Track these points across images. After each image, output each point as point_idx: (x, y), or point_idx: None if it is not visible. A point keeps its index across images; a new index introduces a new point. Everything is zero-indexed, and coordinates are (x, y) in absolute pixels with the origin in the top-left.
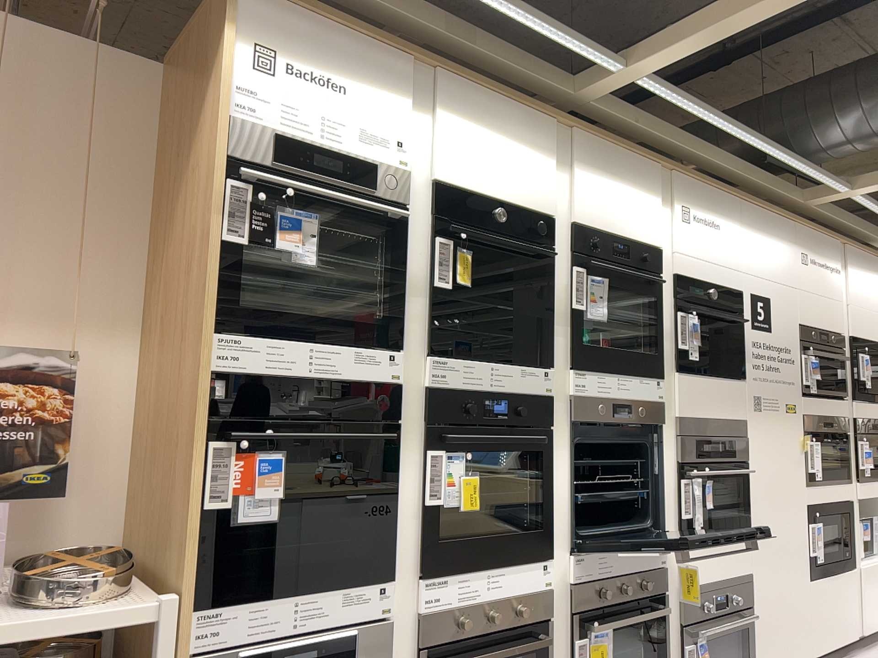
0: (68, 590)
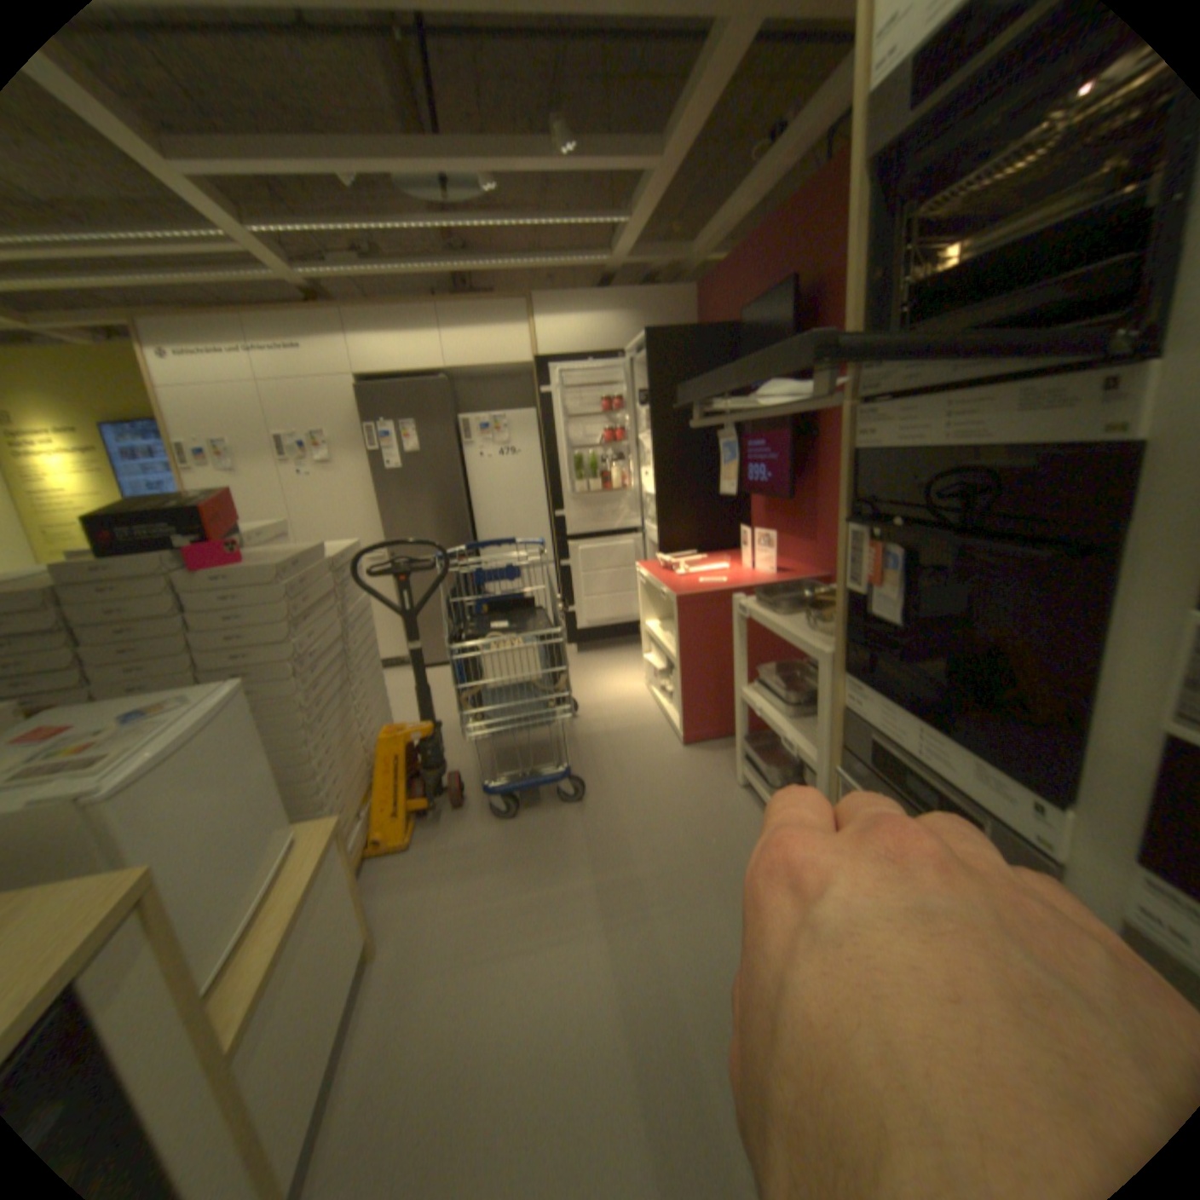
0: (810, 620)
